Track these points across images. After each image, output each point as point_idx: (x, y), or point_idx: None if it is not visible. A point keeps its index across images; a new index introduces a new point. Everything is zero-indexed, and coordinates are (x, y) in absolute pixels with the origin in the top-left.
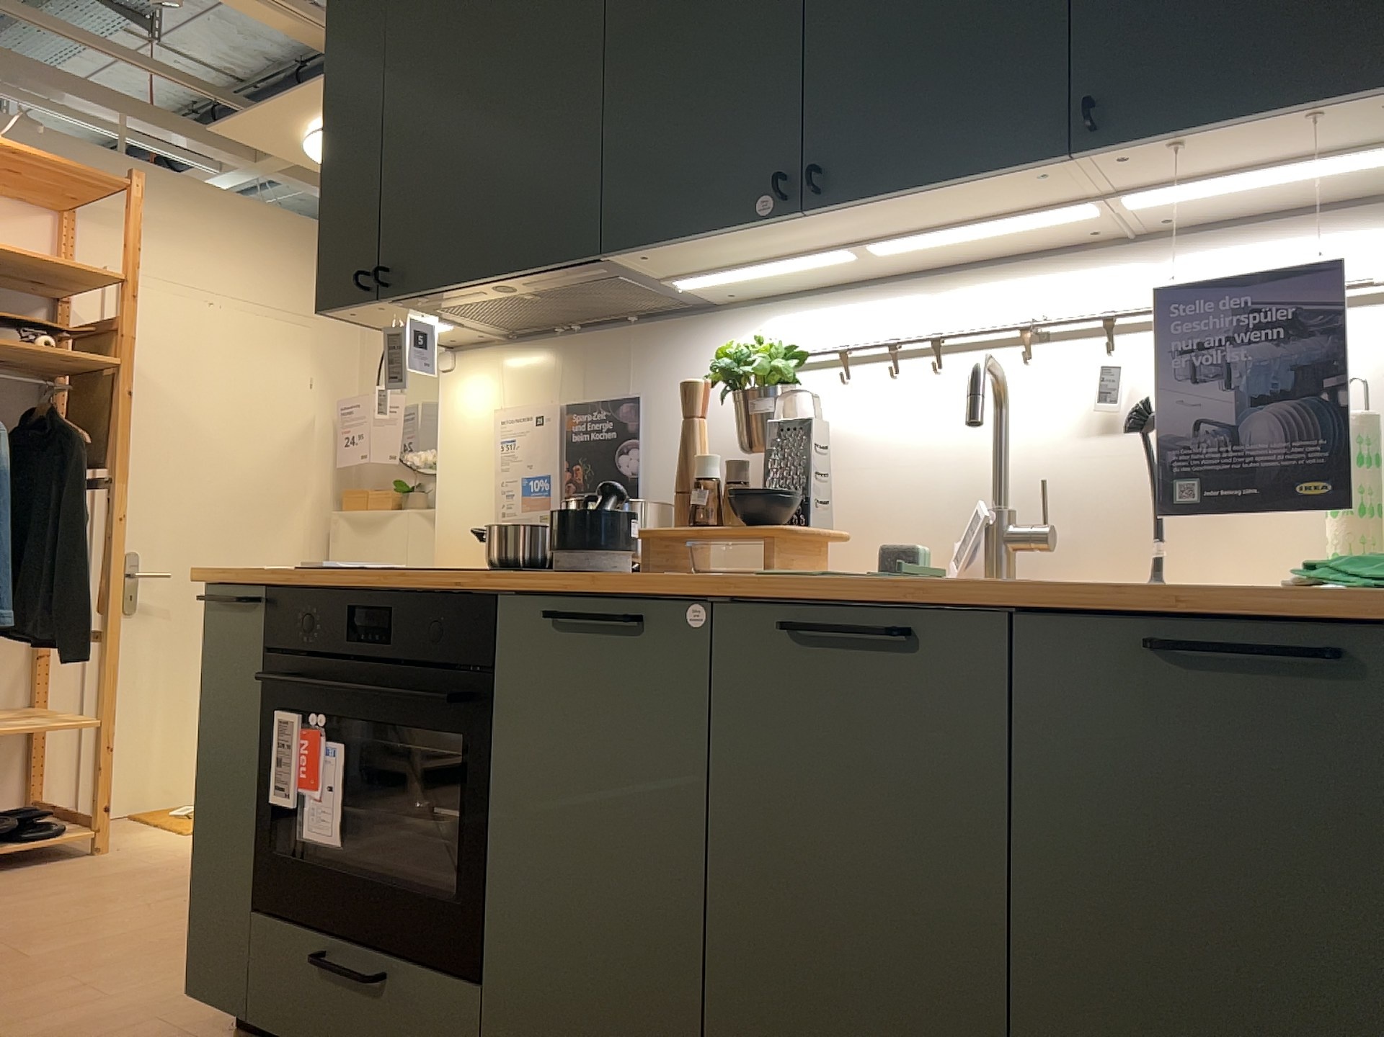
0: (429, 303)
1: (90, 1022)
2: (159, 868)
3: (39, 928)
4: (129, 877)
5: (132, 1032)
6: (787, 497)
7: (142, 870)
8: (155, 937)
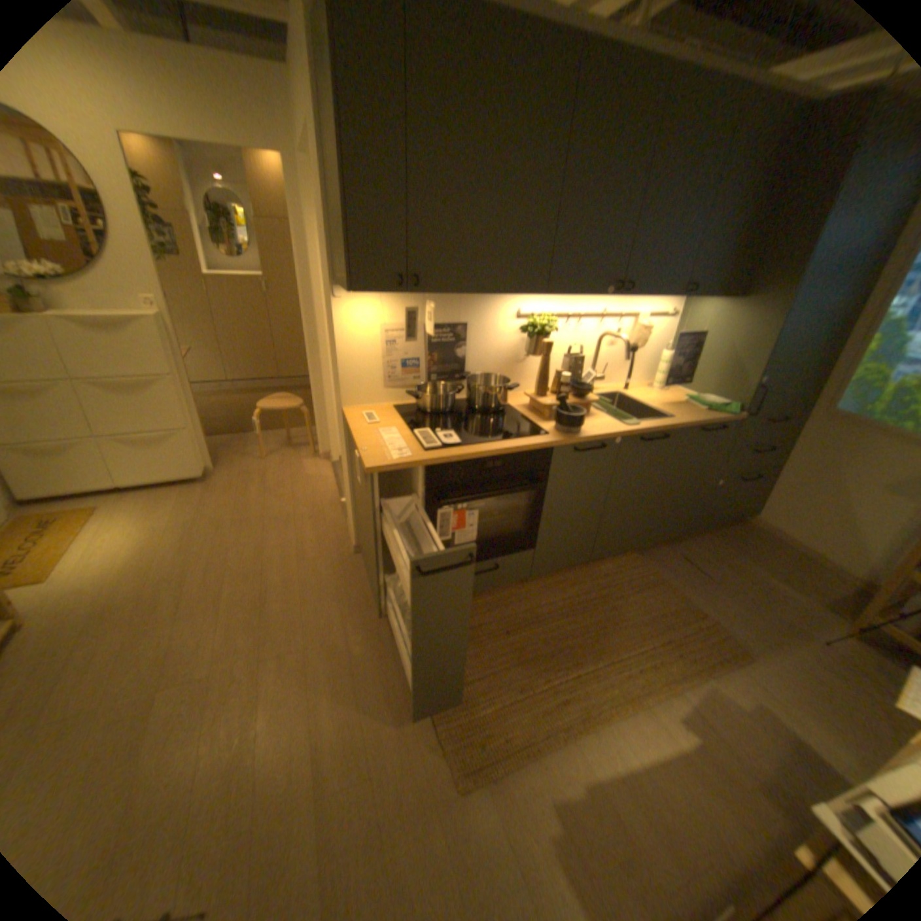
0: (426, 294)
1: (326, 658)
2: (105, 605)
3: (156, 668)
4: (105, 620)
5: (349, 646)
6: (586, 386)
7: (99, 613)
8: (234, 624)
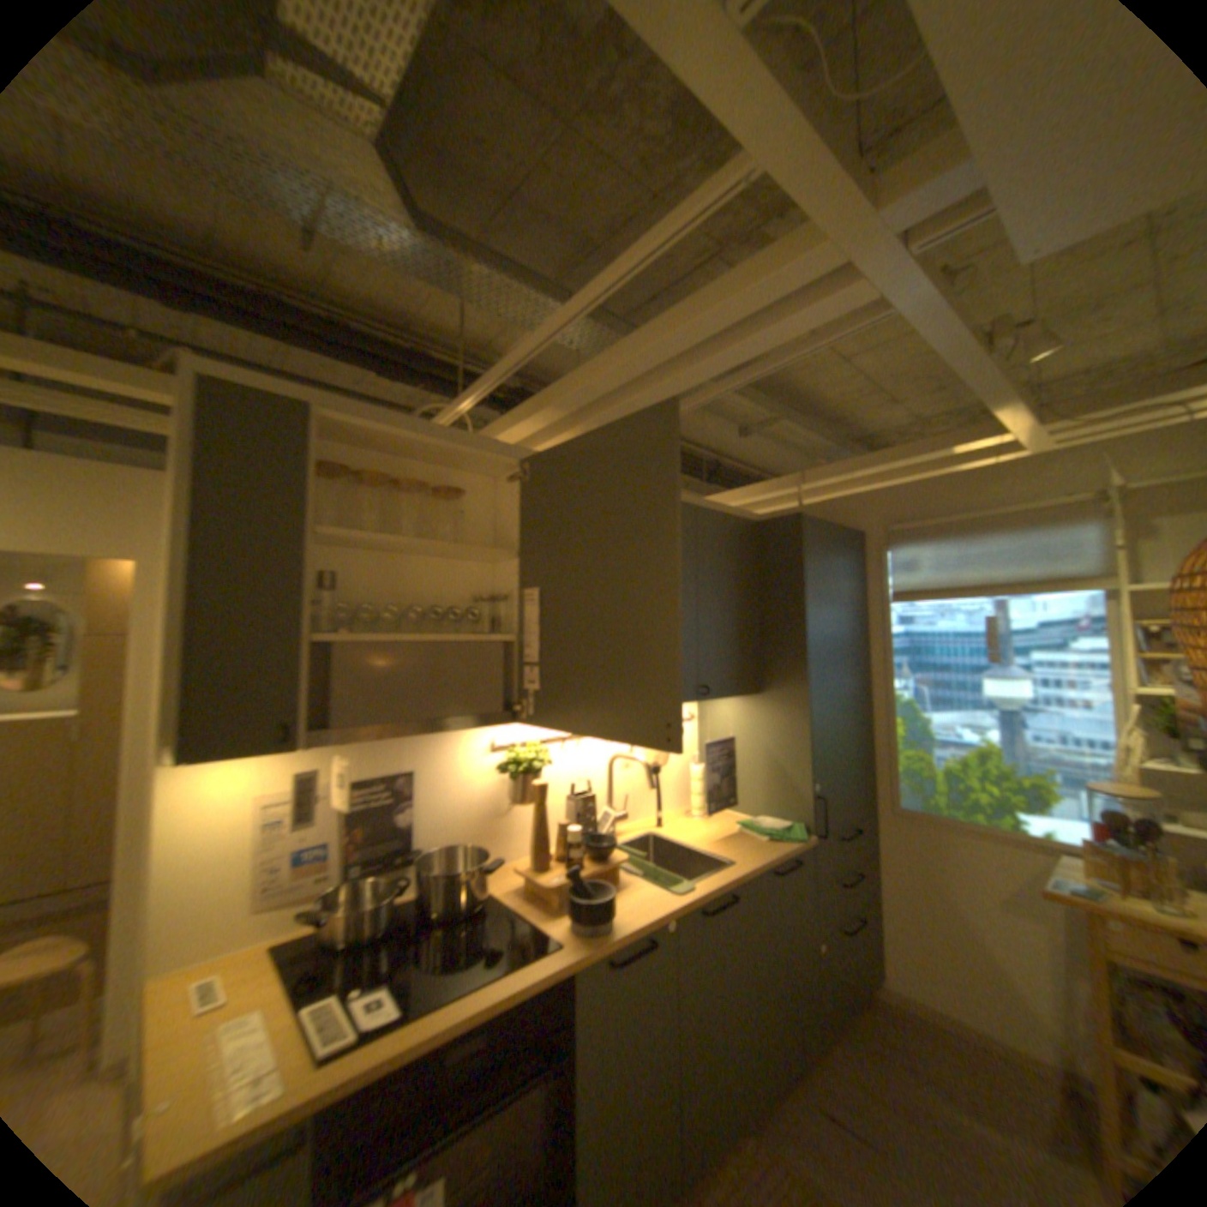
0: (336, 745)
1: None
2: None
3: None
4: None
5: None
6: (606, 840)
7: None
8: None
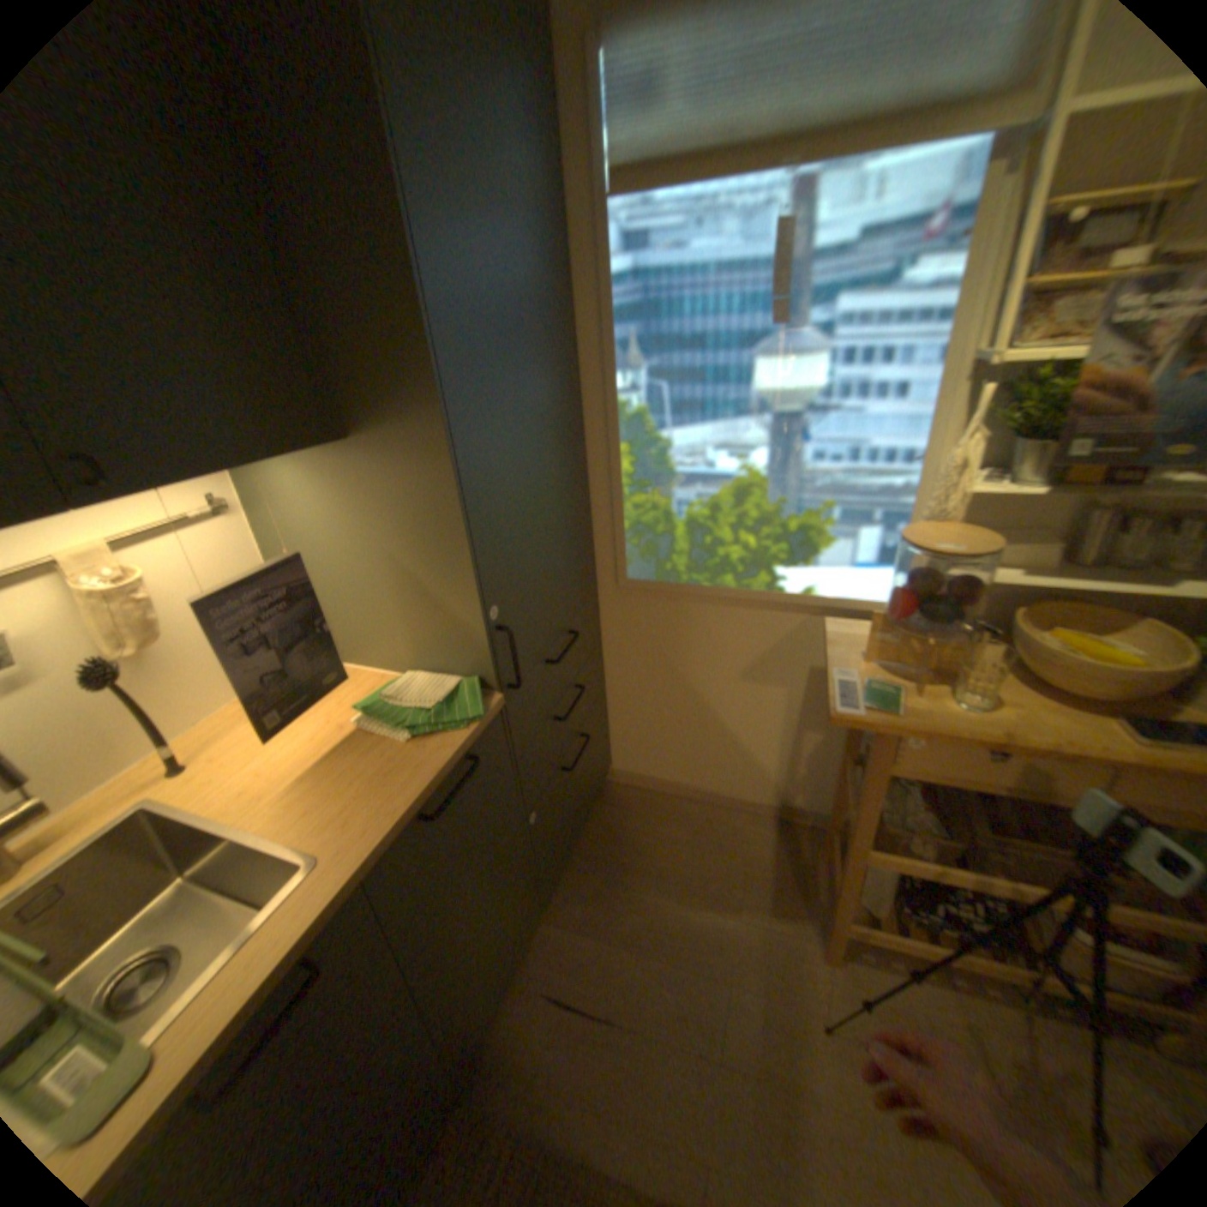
0: None
1: None
2: None
3: None
4: None
5: None
6: None
7: None
8: None
